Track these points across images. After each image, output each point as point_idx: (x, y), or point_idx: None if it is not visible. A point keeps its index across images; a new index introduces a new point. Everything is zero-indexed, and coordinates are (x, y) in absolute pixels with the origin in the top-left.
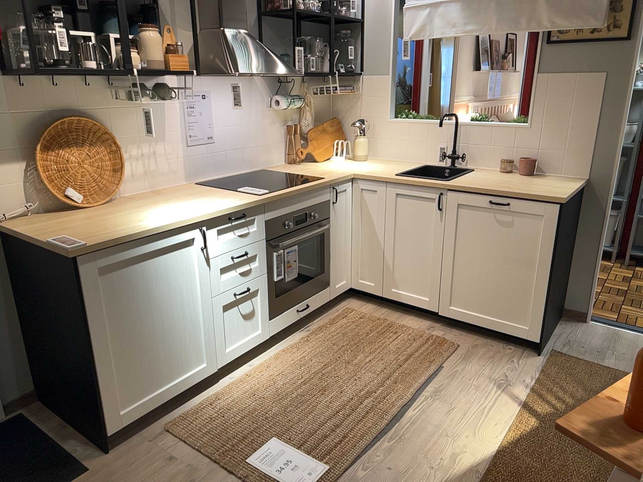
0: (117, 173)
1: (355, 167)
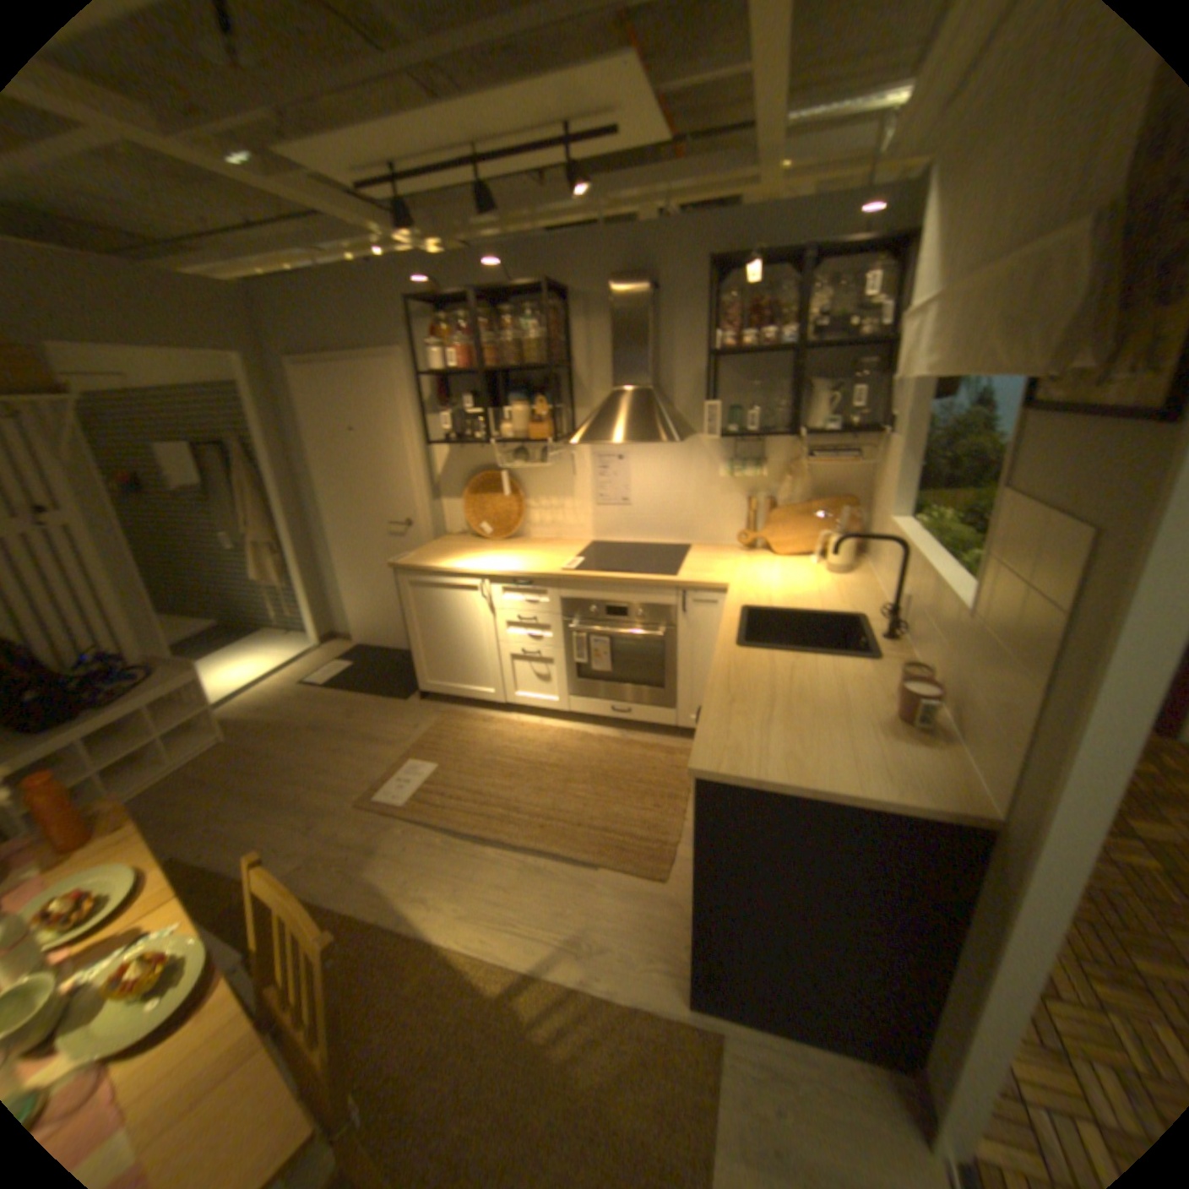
0: (519, 517)
1: (772, 577)
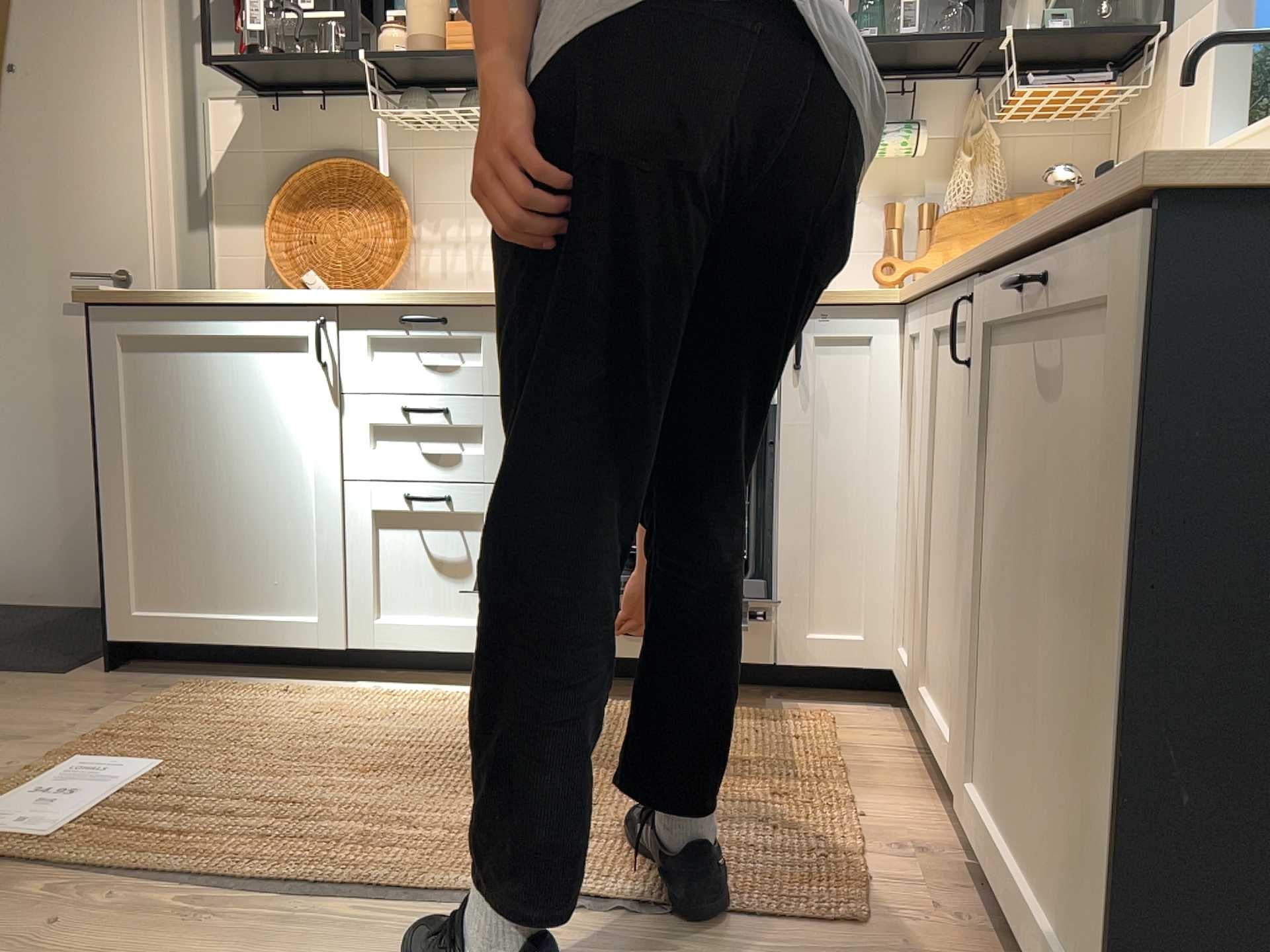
0: (397, 259)
1: None
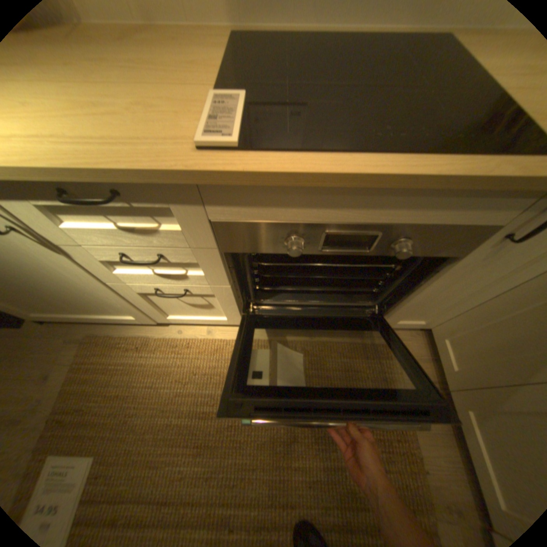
0: None
1: None
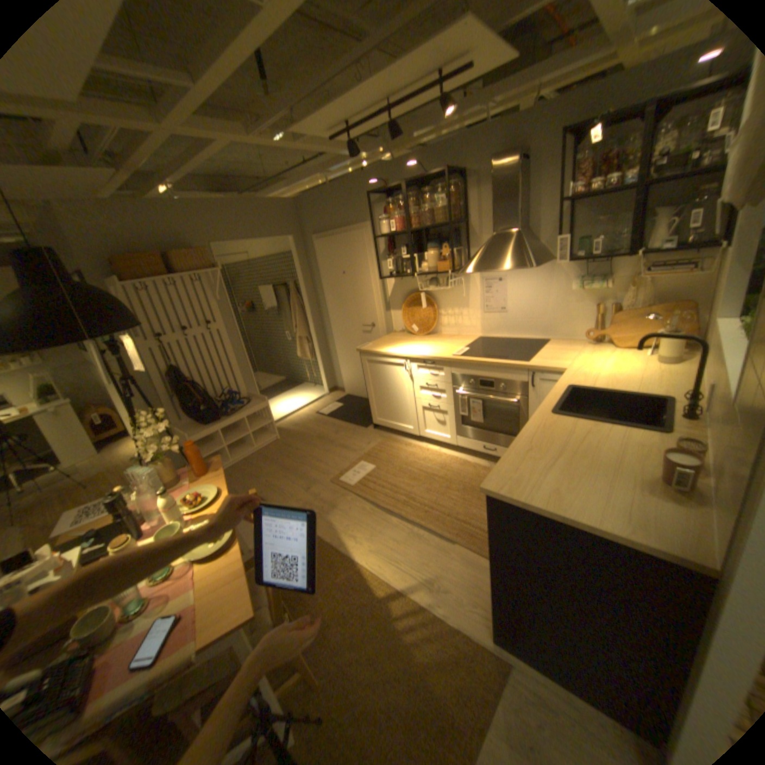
0: (434, 321)
1: (606, 365)
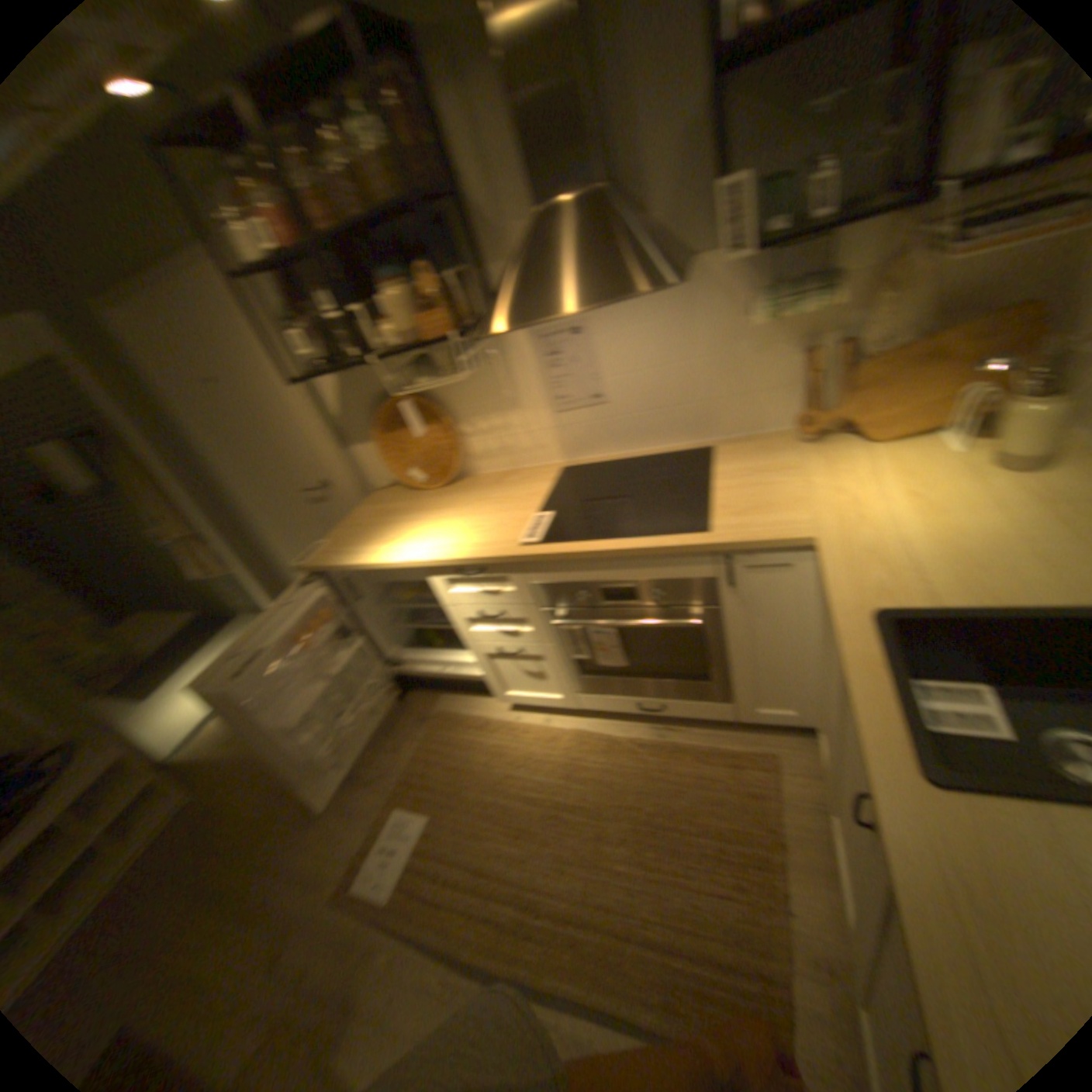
0: (451, 452)
1: (893, 503)
